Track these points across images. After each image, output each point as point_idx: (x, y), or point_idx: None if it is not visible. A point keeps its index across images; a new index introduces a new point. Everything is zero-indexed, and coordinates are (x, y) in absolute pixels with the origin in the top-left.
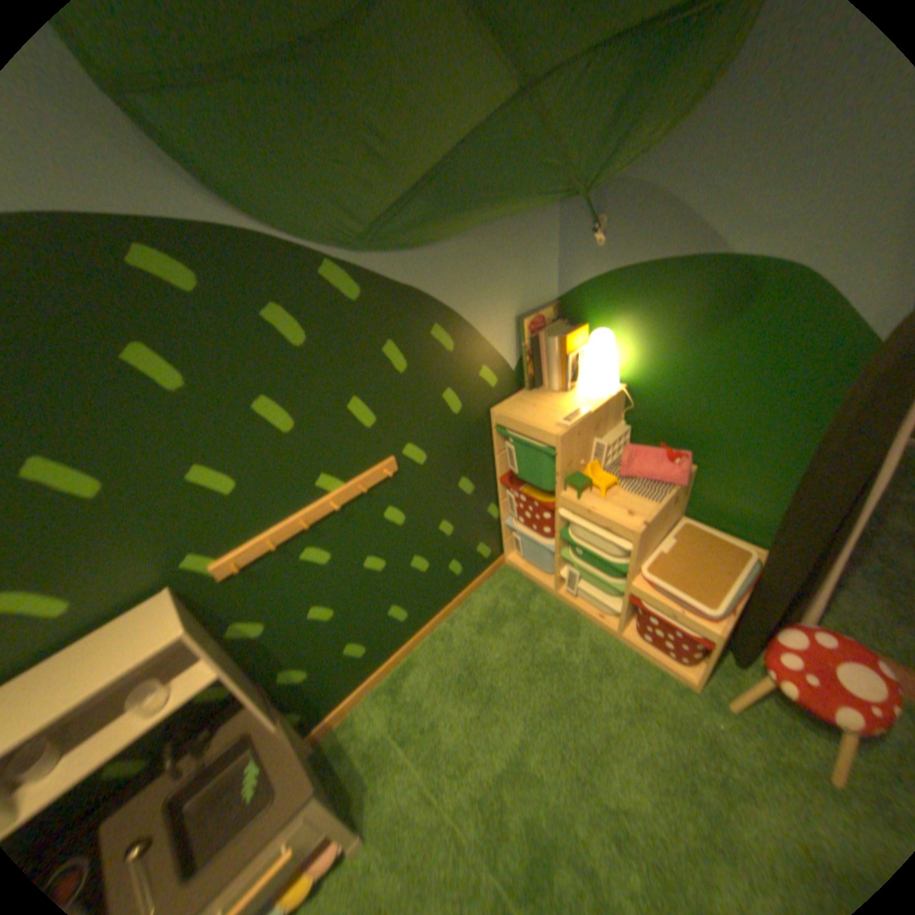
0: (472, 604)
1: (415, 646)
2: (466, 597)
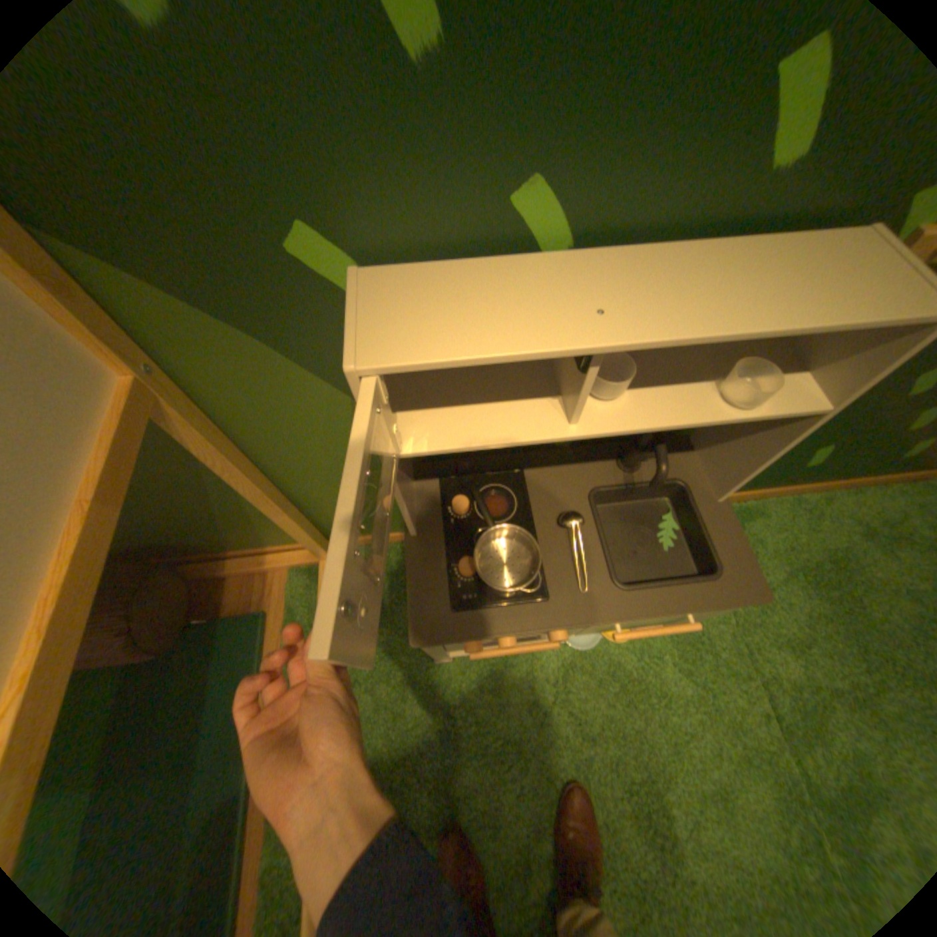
0: (866, 500)
1: (772, 498)
2: (862, 487)
